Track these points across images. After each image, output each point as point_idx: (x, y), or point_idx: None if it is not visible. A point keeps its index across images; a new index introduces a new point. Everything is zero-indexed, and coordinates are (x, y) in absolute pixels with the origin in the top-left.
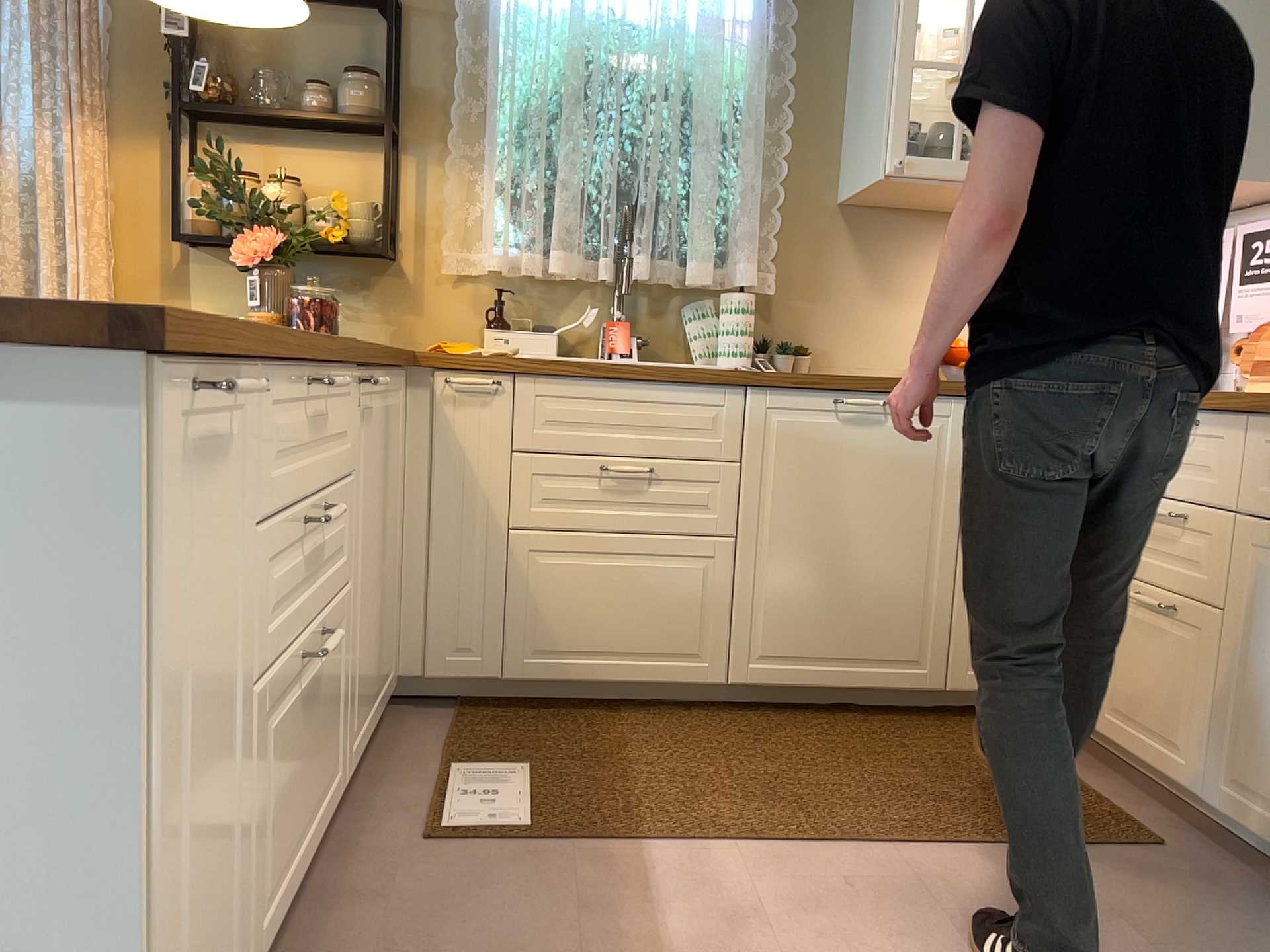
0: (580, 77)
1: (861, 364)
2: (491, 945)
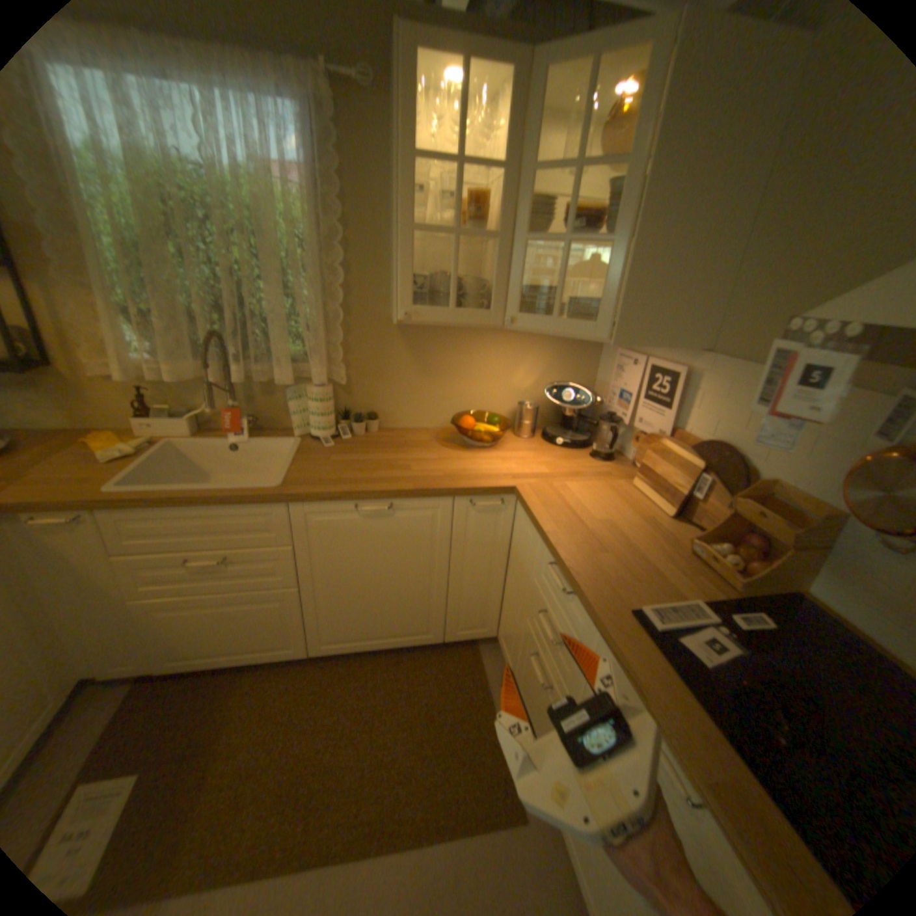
0: (153, 217)
1: (414, 421)
2: None
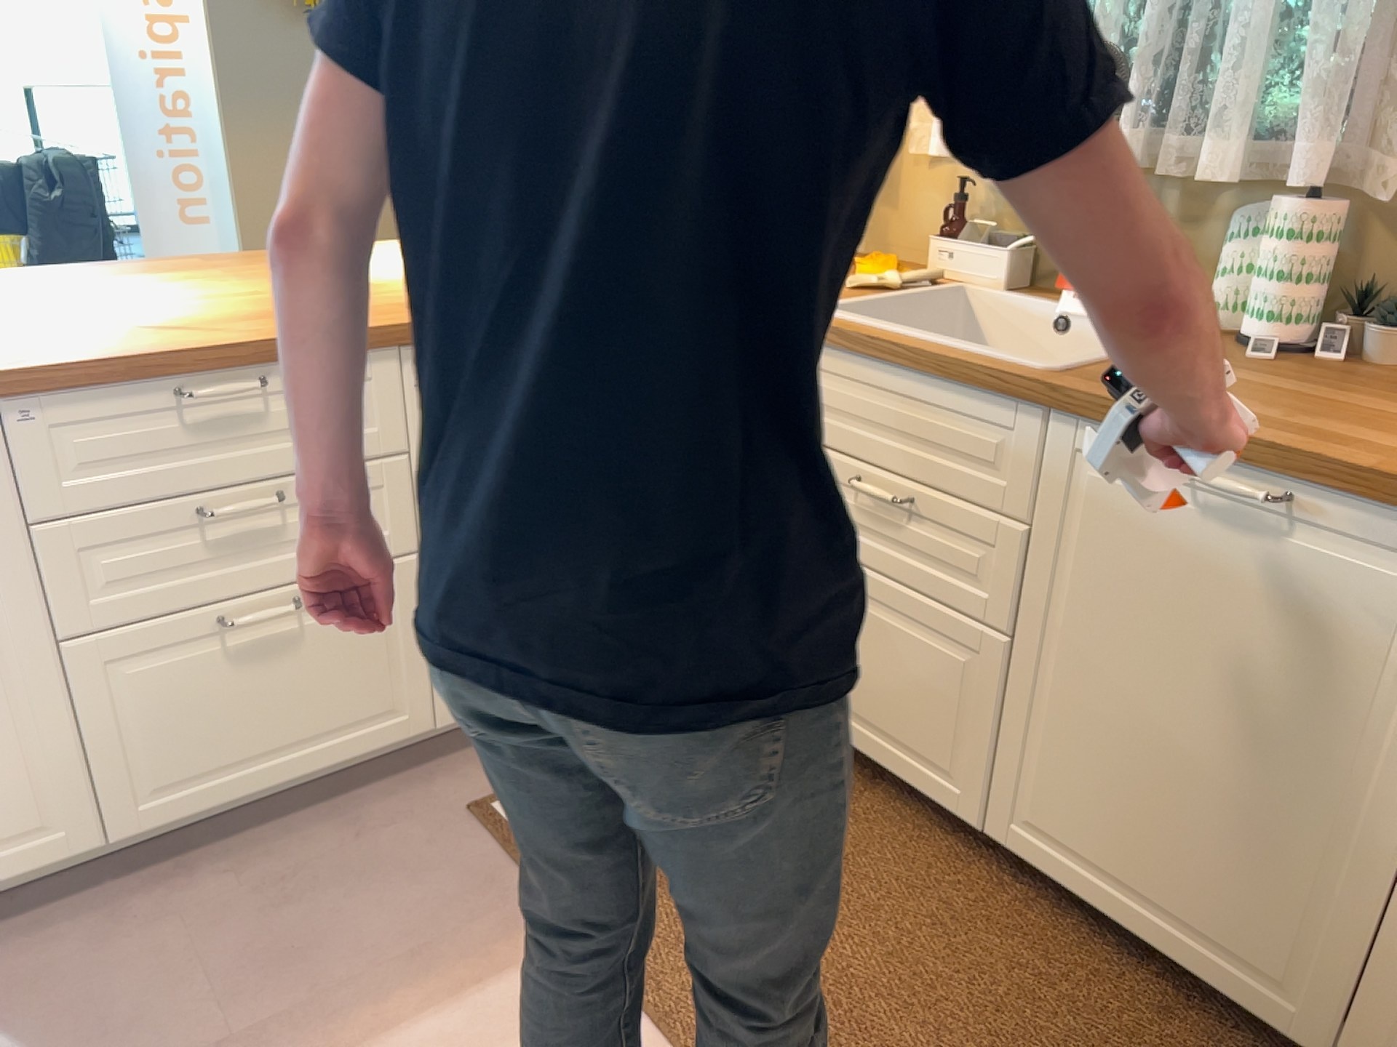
0: None
1: None
2: (336, 926)
